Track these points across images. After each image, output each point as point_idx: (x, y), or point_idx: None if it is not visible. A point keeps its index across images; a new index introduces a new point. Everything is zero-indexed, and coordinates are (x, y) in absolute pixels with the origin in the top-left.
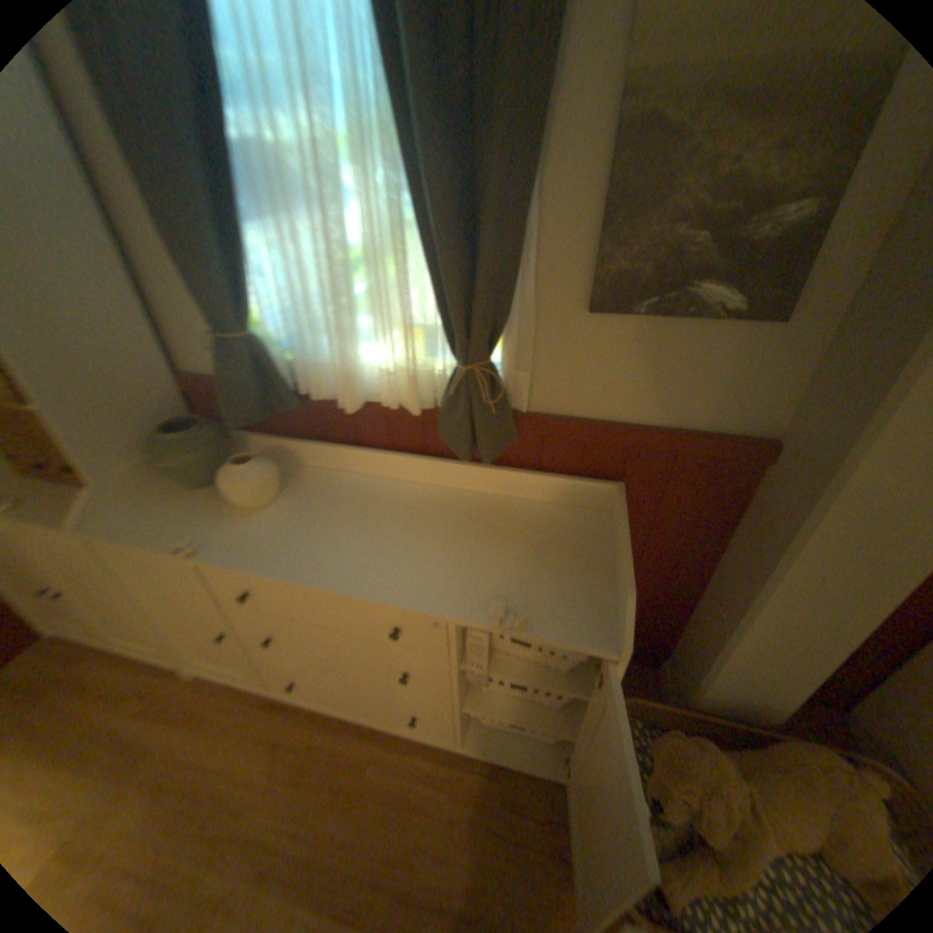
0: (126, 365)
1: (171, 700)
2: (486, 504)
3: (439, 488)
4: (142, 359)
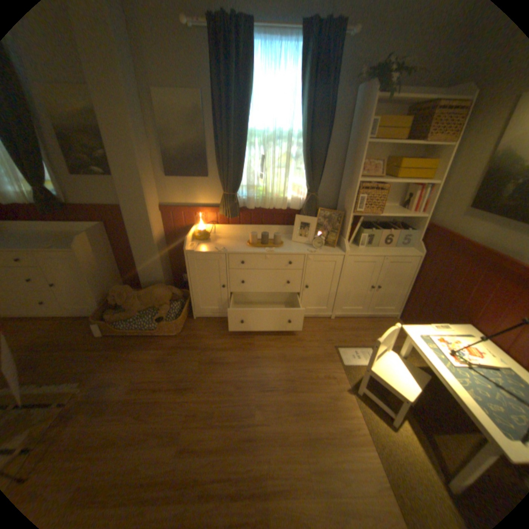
0: None
1: None
2: (62, 233)
3: (49, 231)
4: None
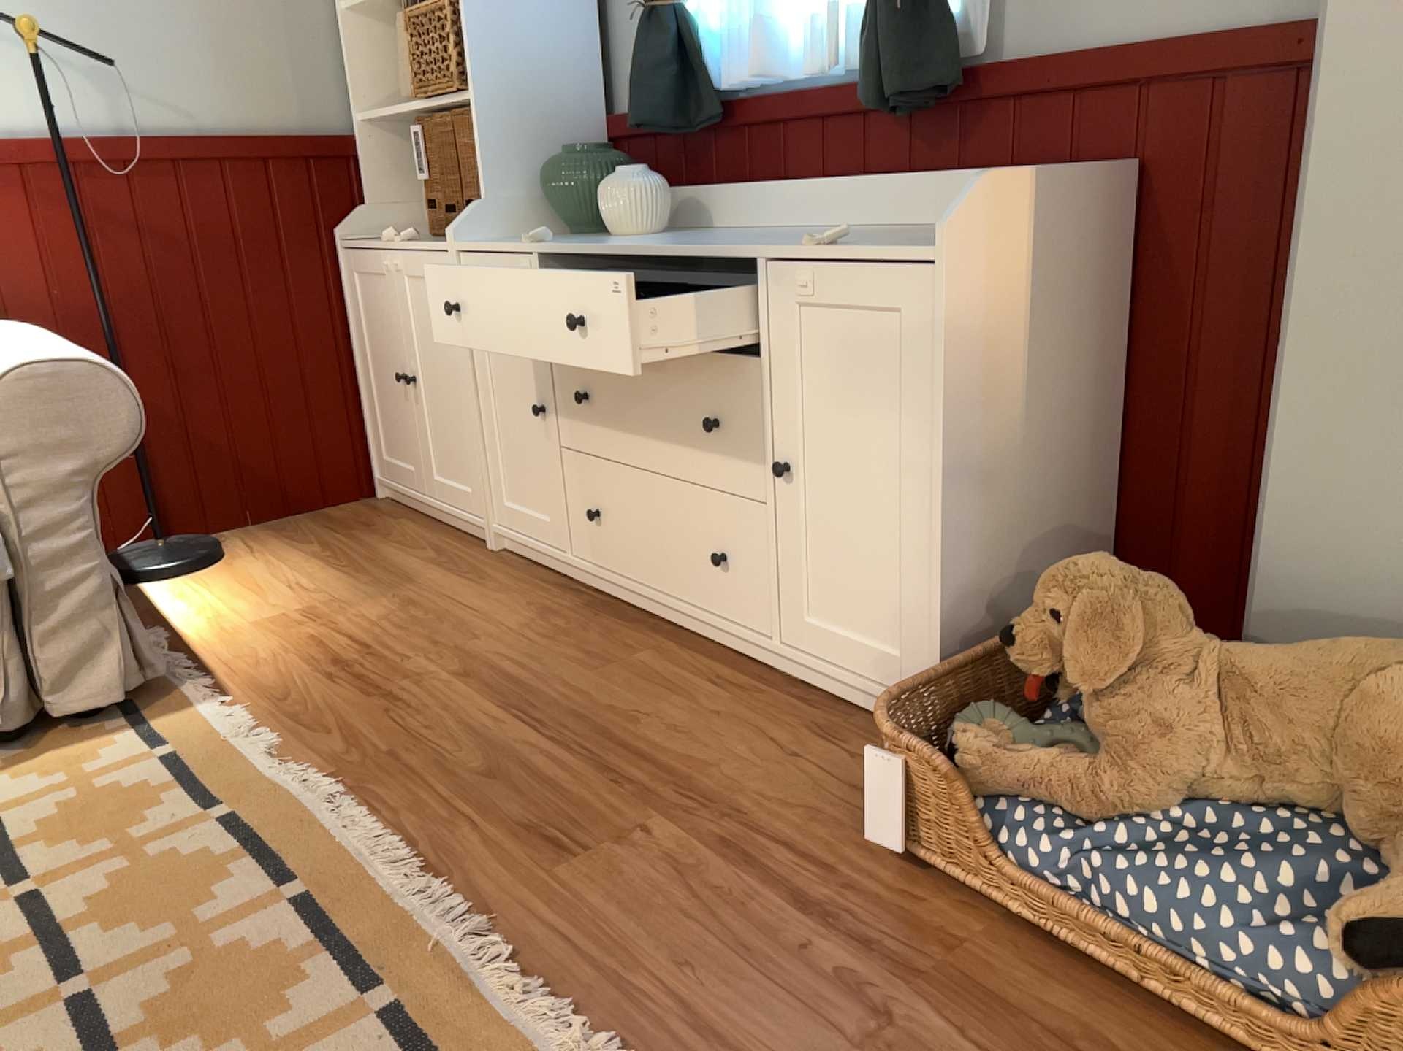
0: (563, 86)
1: (465, 558)
2: (915, 229)
3: (866, 227)
4: (580, 86)
